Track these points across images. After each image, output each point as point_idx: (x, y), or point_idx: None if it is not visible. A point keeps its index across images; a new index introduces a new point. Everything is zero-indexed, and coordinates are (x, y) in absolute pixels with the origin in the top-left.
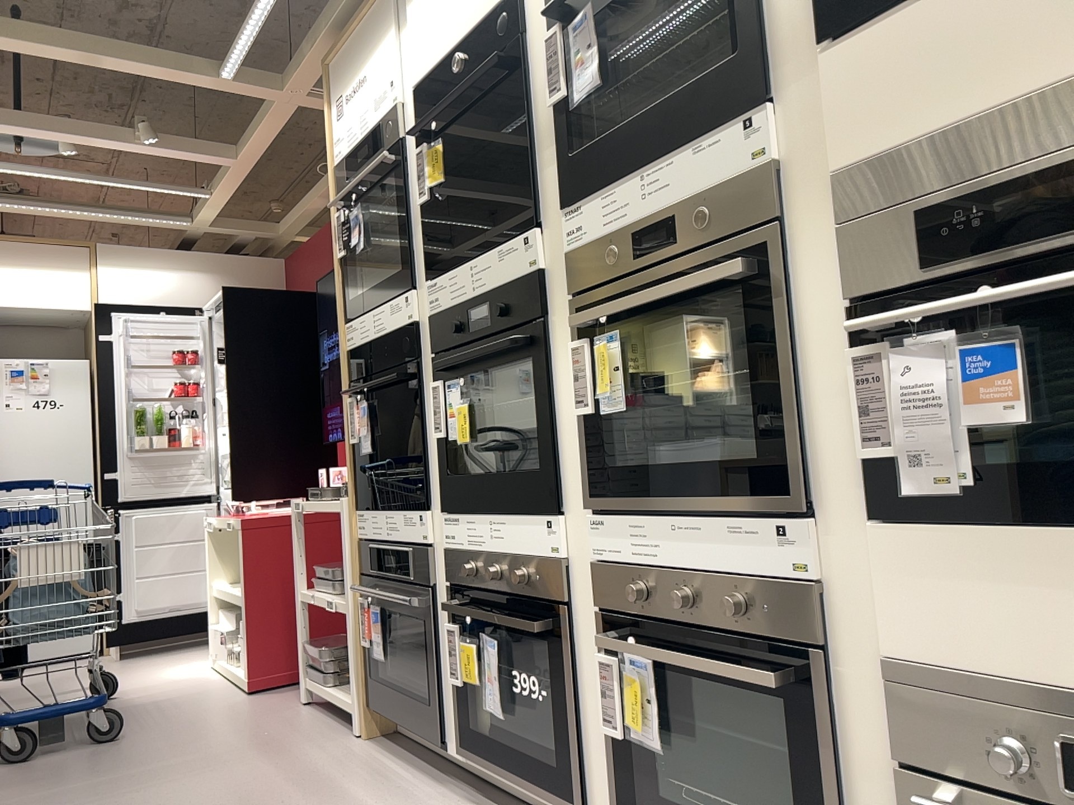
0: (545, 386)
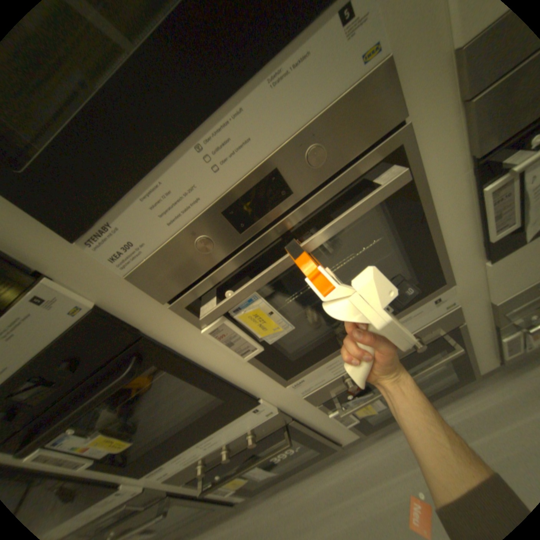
0: (188, 369)
